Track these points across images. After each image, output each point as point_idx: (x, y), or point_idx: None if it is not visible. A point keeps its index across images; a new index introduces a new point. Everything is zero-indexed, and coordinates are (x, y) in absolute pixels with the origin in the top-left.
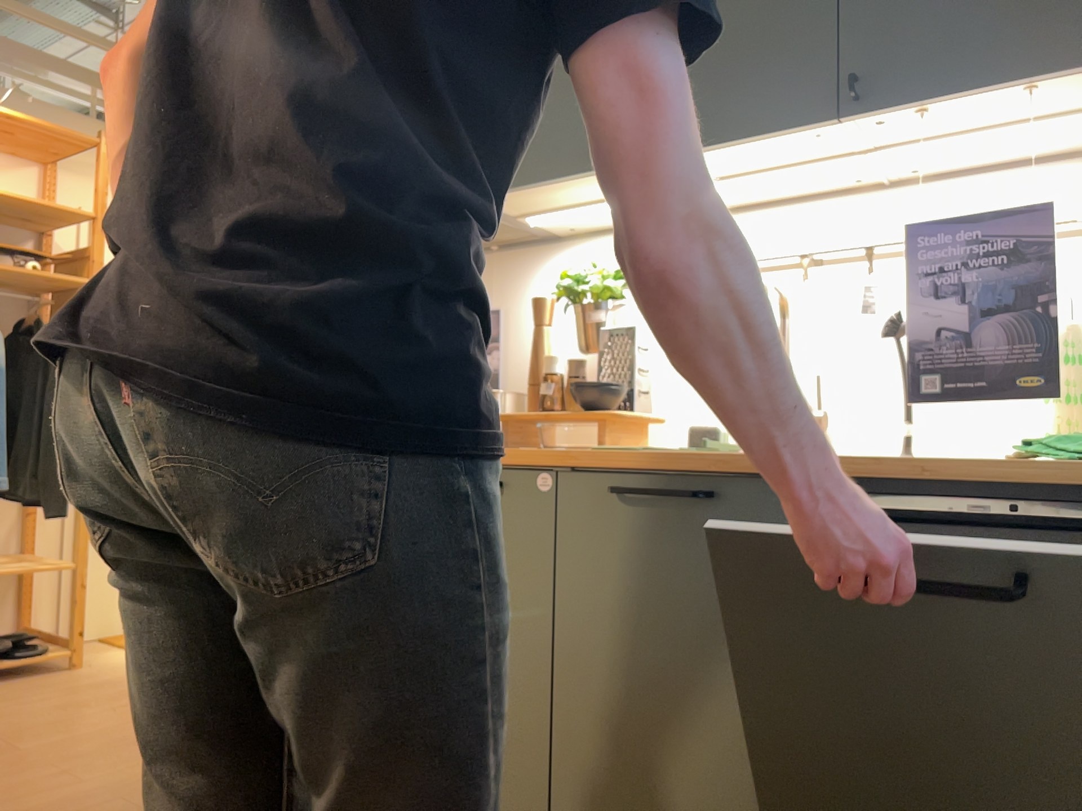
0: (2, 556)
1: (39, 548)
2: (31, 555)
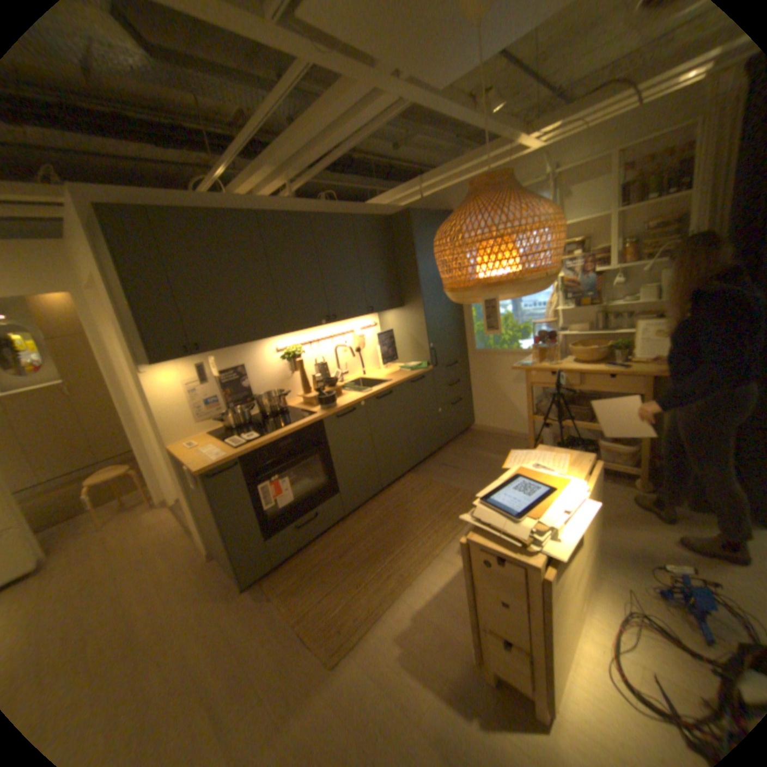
0: None
1: None
2: None
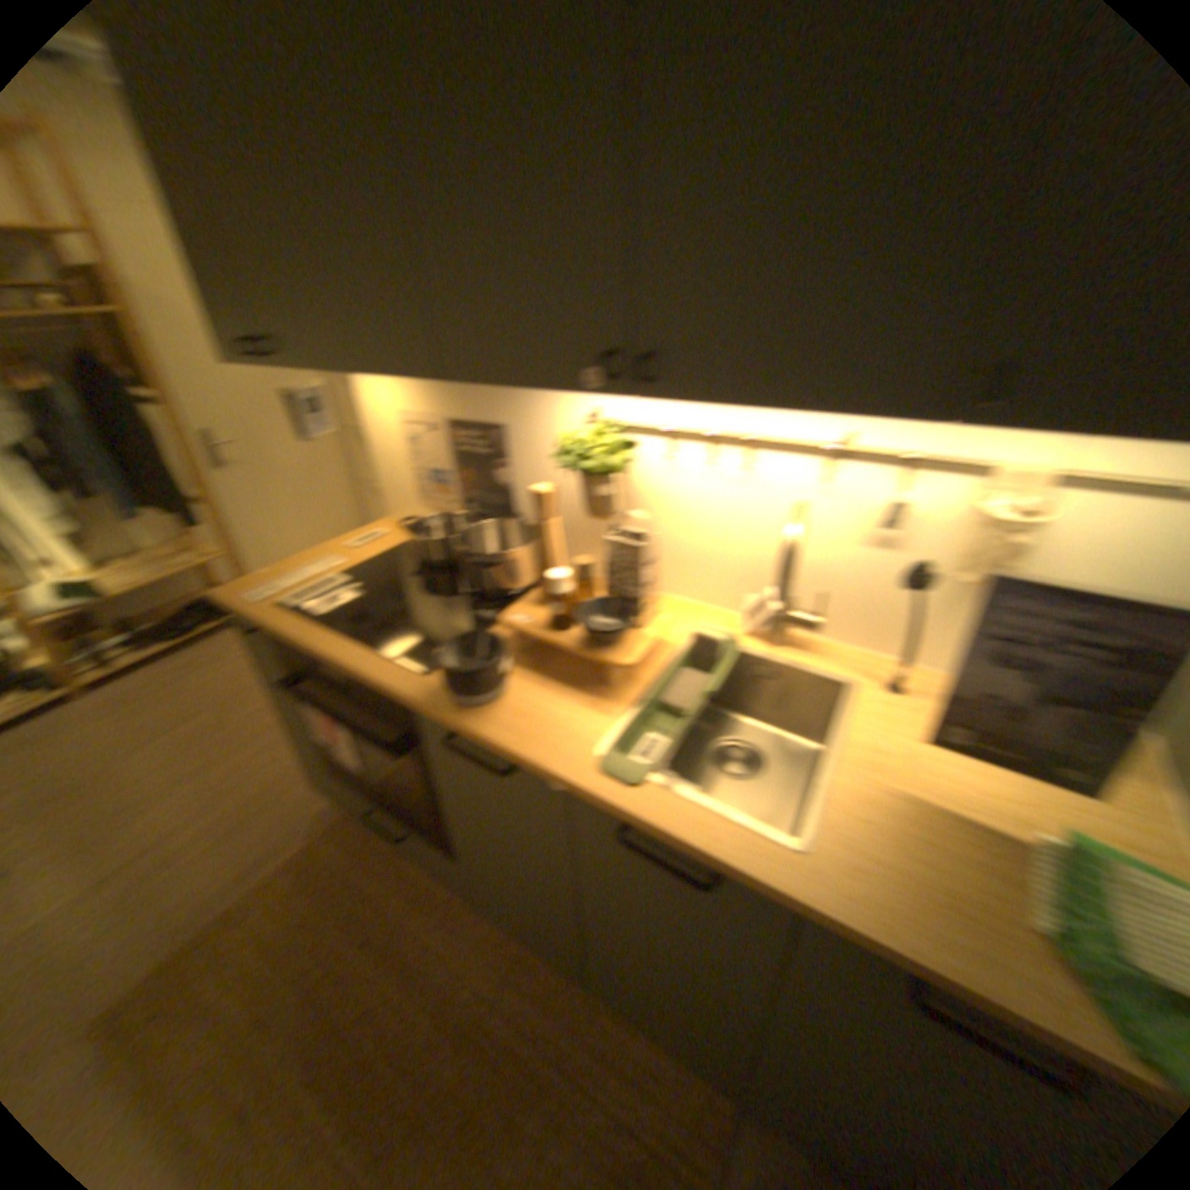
0: (164, 545)
1: (192, 530)
2: (188, 538)
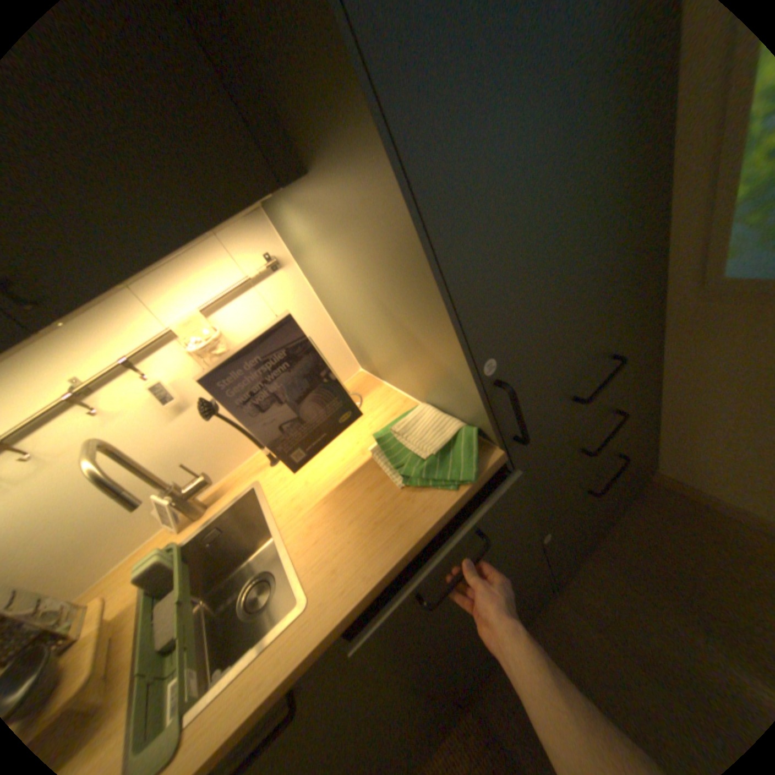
0: None
1: None
2: None
